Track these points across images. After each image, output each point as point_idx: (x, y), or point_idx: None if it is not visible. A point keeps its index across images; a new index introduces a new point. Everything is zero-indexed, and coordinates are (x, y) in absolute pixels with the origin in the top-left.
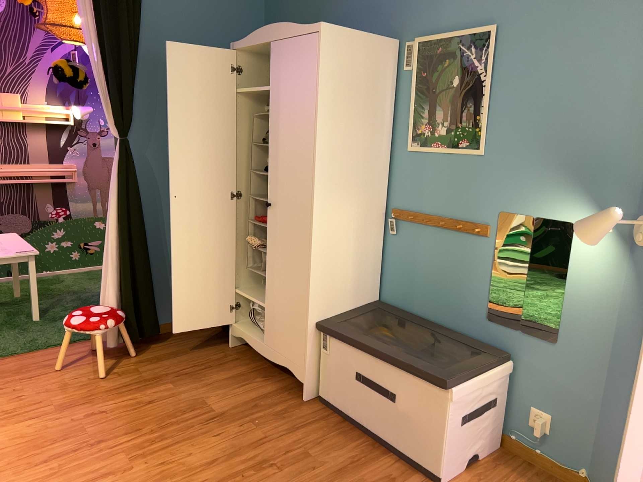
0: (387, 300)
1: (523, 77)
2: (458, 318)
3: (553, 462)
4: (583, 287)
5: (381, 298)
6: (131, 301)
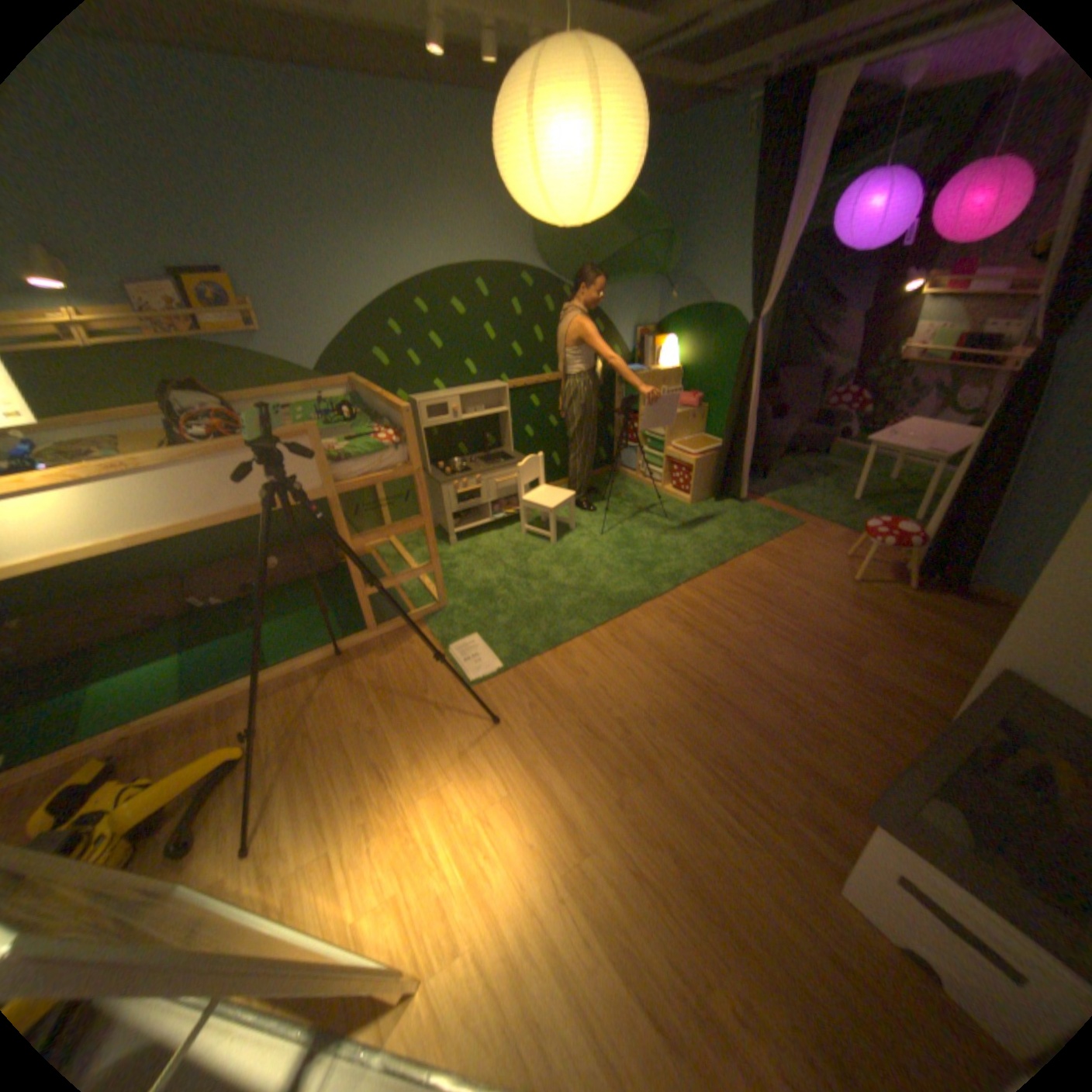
0: None
1: None
2: None
3: None
4: None
5: None
6: (950, 539)
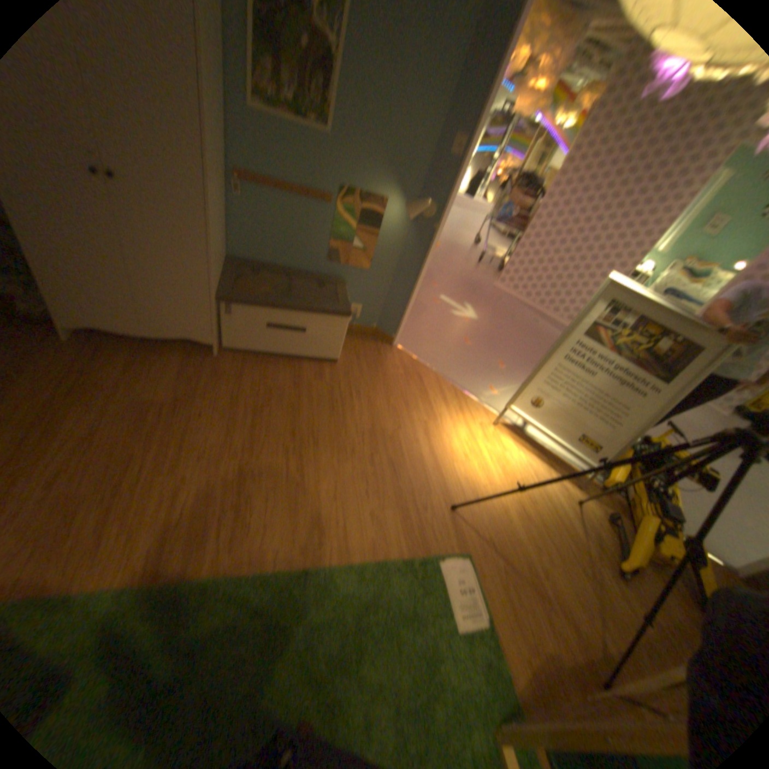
0: (232, 257)
1: (365, 70)
2: (302, 264)
3: (359, 328)
4: (385, 239)
5: (224, 256)
6: None
